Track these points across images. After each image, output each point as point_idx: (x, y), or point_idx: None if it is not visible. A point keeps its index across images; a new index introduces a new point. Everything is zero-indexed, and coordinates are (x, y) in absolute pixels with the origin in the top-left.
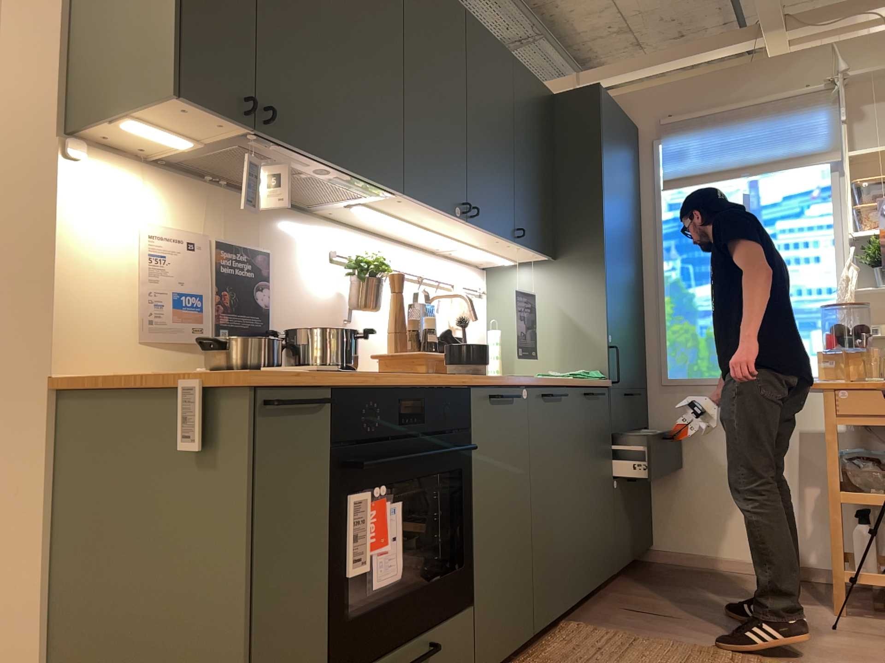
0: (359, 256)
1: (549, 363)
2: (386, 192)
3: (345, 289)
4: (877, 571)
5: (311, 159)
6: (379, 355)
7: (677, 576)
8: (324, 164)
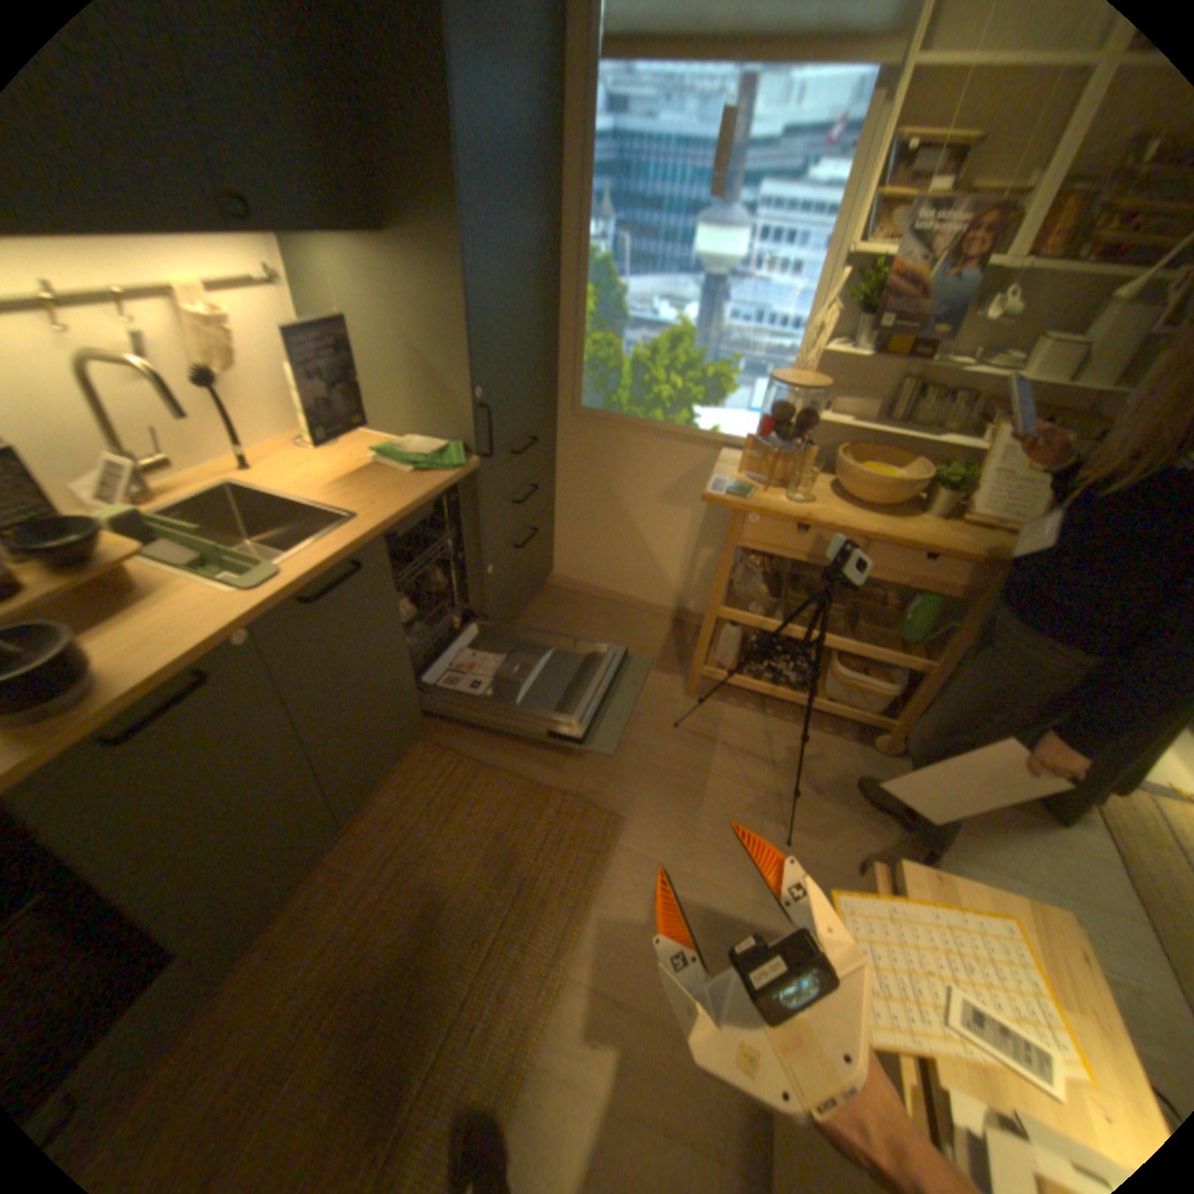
0: None
1: (397, 417)
2: None
3: None
4: (733, 662)
5: None
6: None
7: (564, 619)
8: None
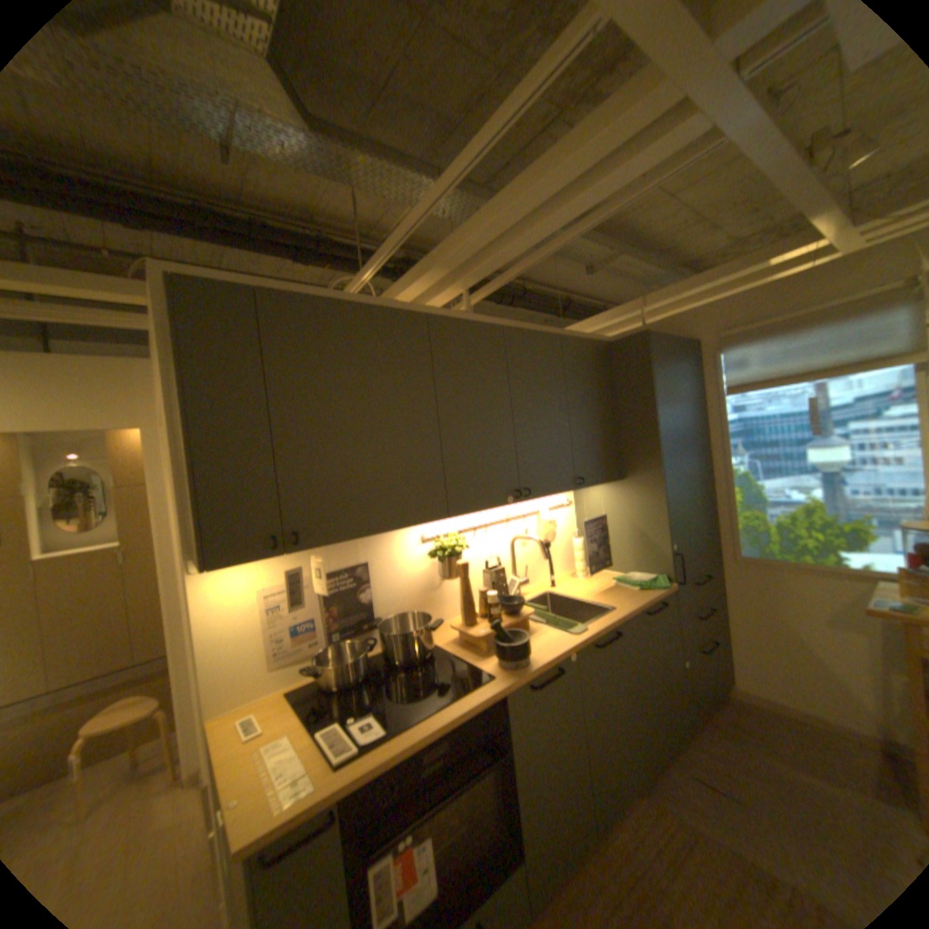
0: (441, 540)
1: (624, 562)
2: (436, 517)
3: (436, 561)
4: None
5: (352, 539)
6: (454, 628)
7: (755, 729)
8: (365, 536)
